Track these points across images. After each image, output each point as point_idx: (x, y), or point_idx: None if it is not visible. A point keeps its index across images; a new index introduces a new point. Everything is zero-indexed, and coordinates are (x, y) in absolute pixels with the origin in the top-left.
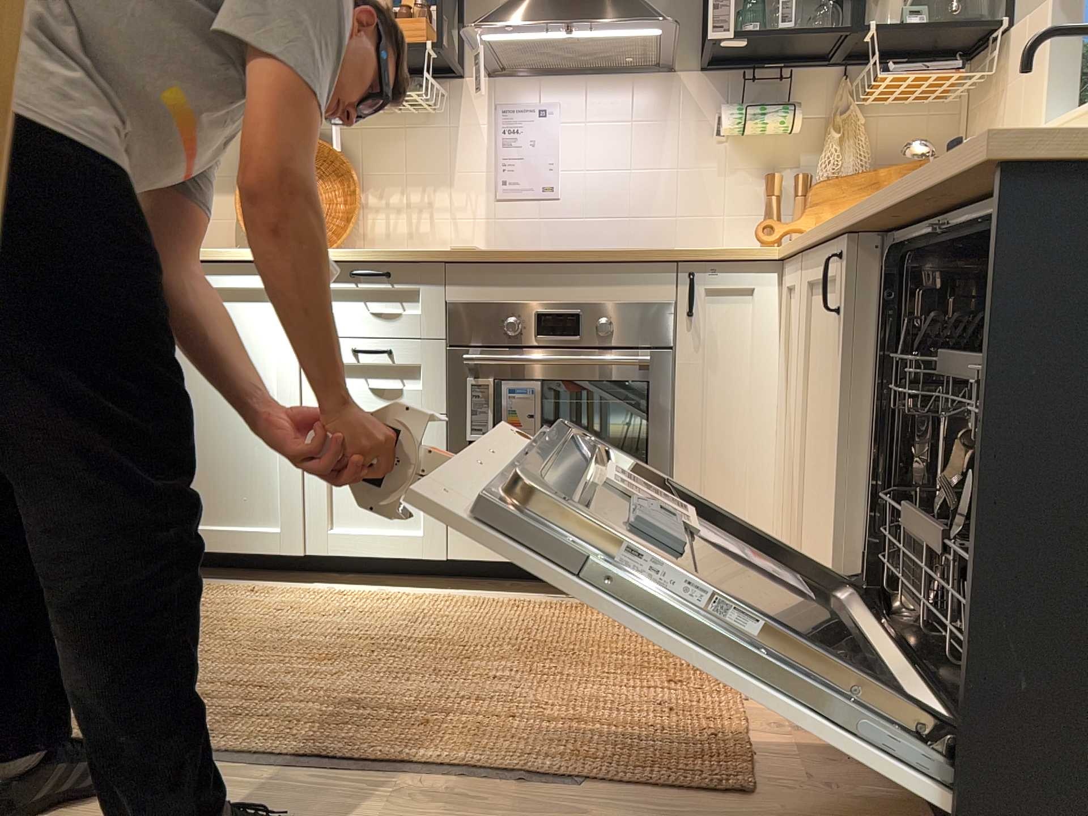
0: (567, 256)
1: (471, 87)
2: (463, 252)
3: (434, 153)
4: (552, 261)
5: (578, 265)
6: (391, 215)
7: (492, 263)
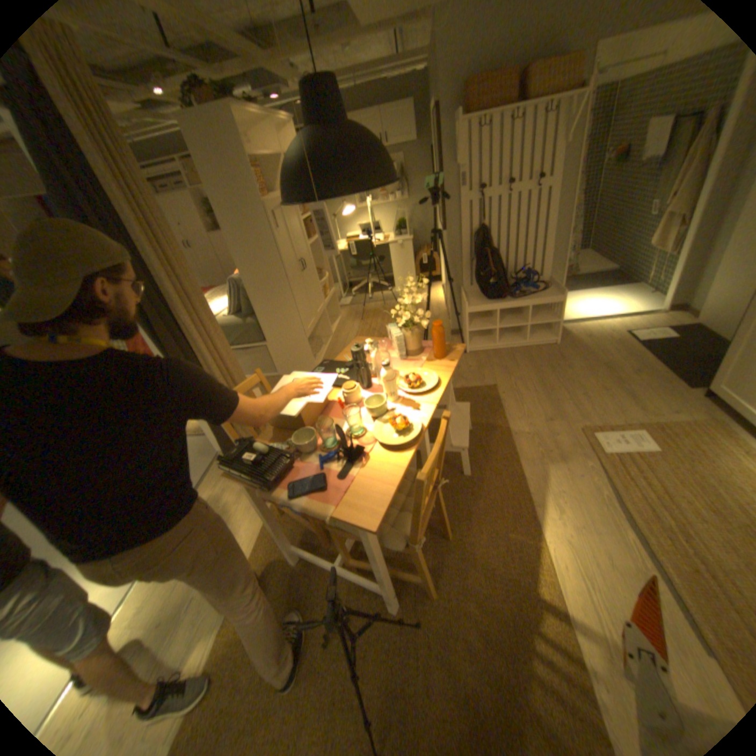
0: None
1: None
2: None
3: None
4: None
5: None
6: None
7: None
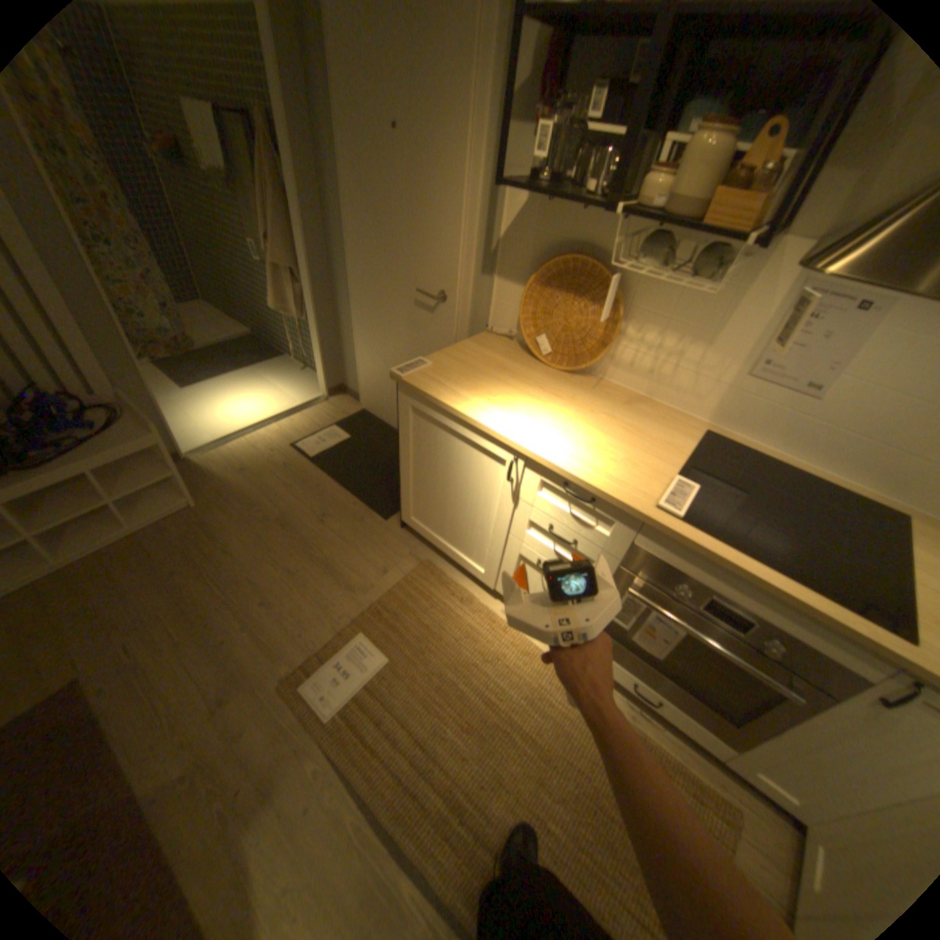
0: (773, 590)
1: (792, 247)
2: (667, 527)
3: (711, 308)
4: (755, 582)
5: (781, 598)
6: (644, 349)
7: (691, 547)
